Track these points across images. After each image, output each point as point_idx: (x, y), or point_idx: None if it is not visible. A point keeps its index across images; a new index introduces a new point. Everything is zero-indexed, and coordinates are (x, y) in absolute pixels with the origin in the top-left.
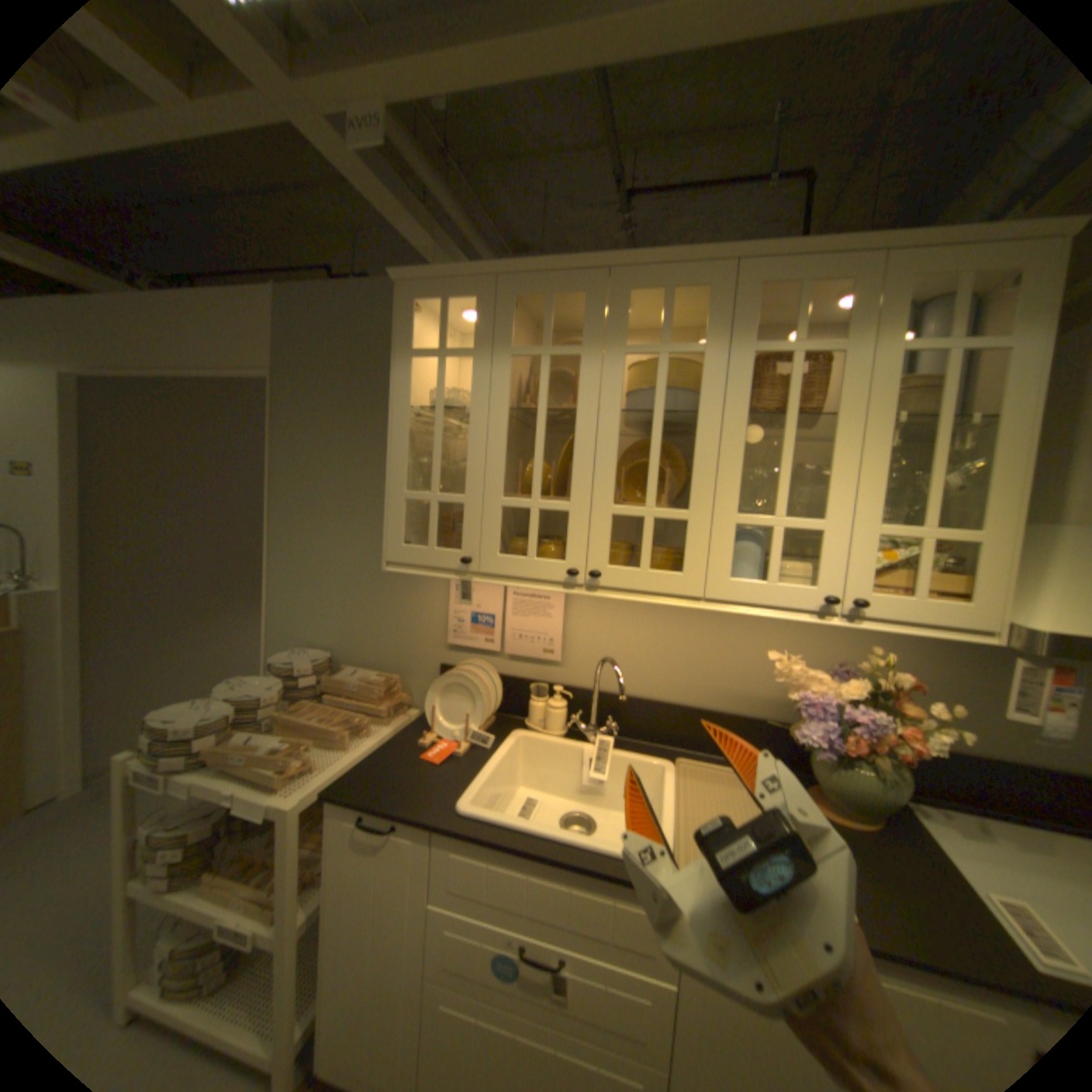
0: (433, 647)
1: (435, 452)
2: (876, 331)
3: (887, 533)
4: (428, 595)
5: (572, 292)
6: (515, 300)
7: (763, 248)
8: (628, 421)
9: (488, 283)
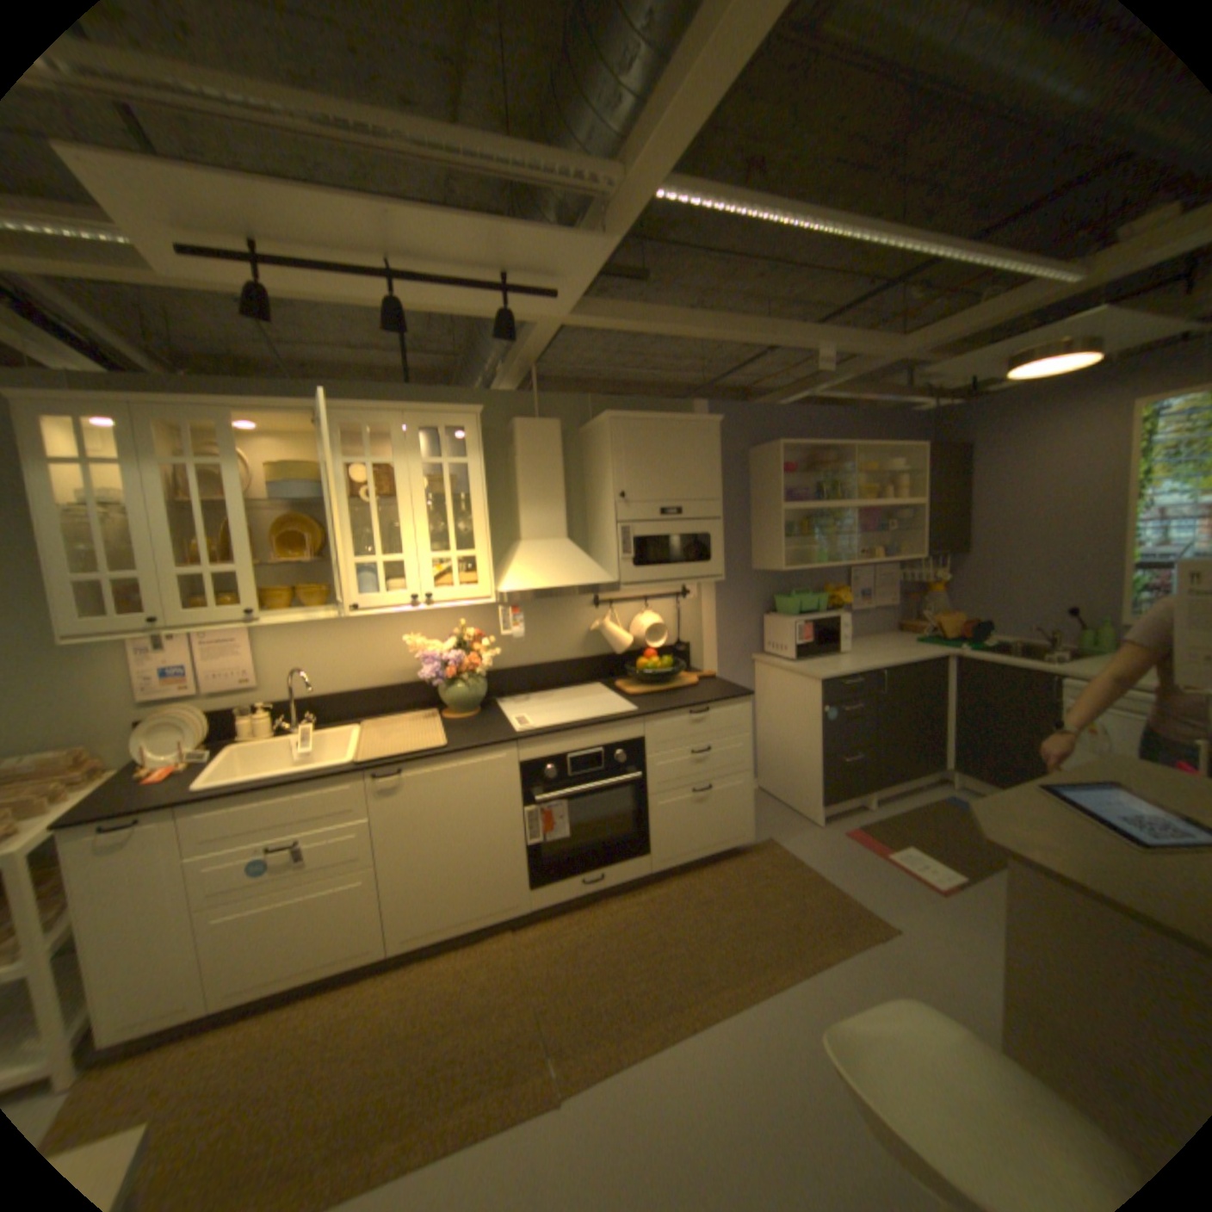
0: (120, 711)
1: (98, 541)
2: (407, 455)
3: (435, 558)
4: (102, 666)
5: (204, 416)
6: (151, 418)
7: (335, 406)
8: (274, 502)
9: (123, 410)
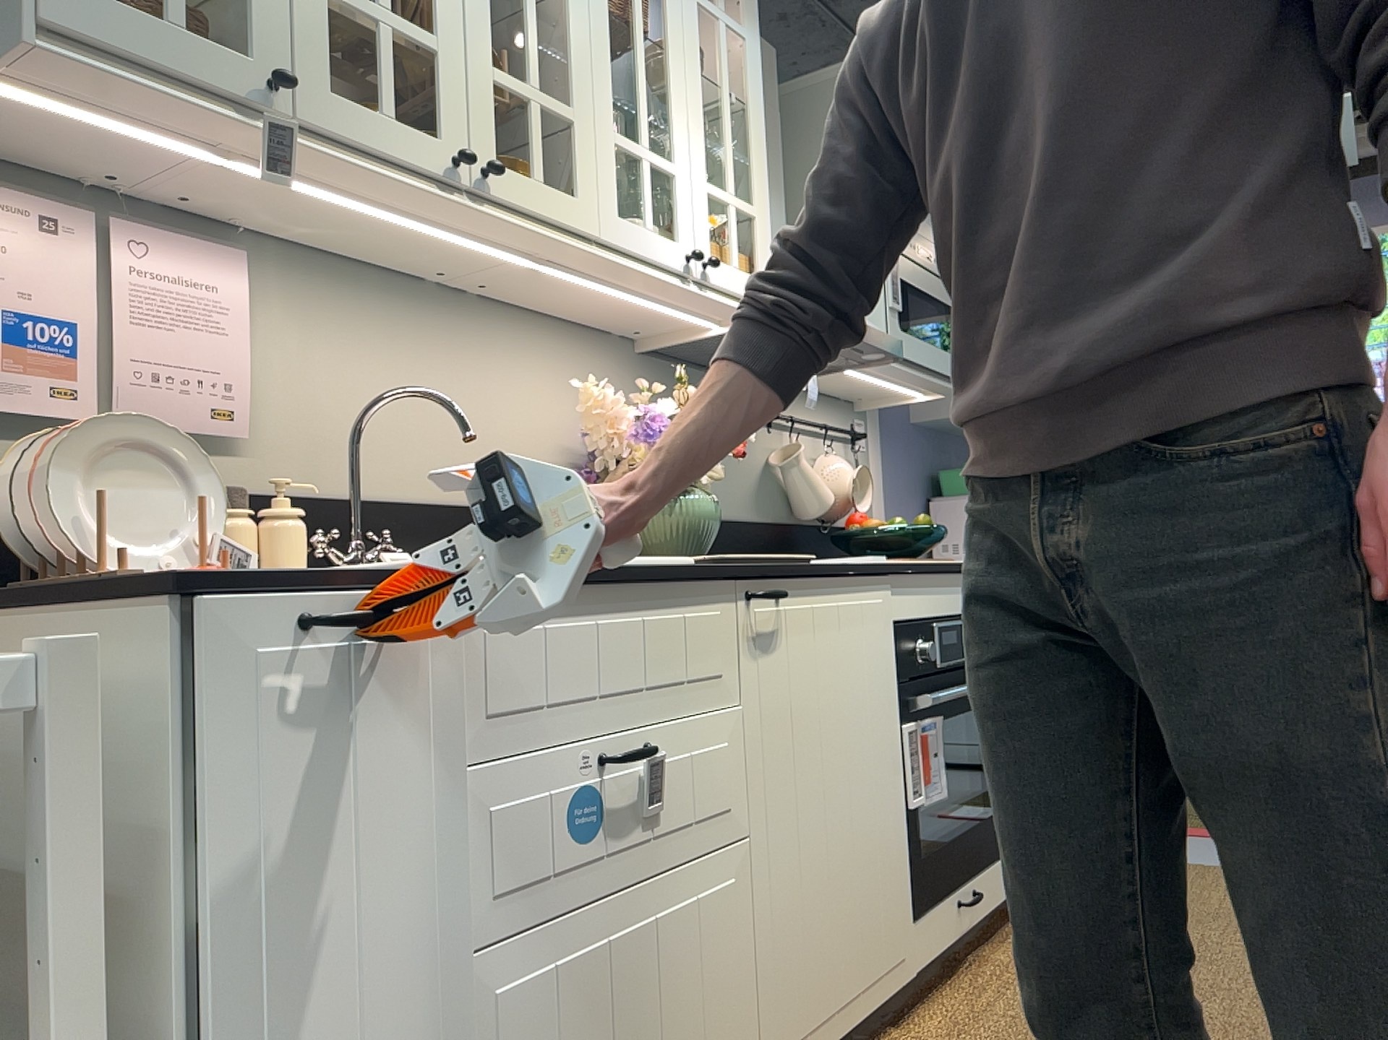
0: None
1: None
2: None
3: (712, 192)
4: None
5: None
6: None
7: None
8: None
9: None
